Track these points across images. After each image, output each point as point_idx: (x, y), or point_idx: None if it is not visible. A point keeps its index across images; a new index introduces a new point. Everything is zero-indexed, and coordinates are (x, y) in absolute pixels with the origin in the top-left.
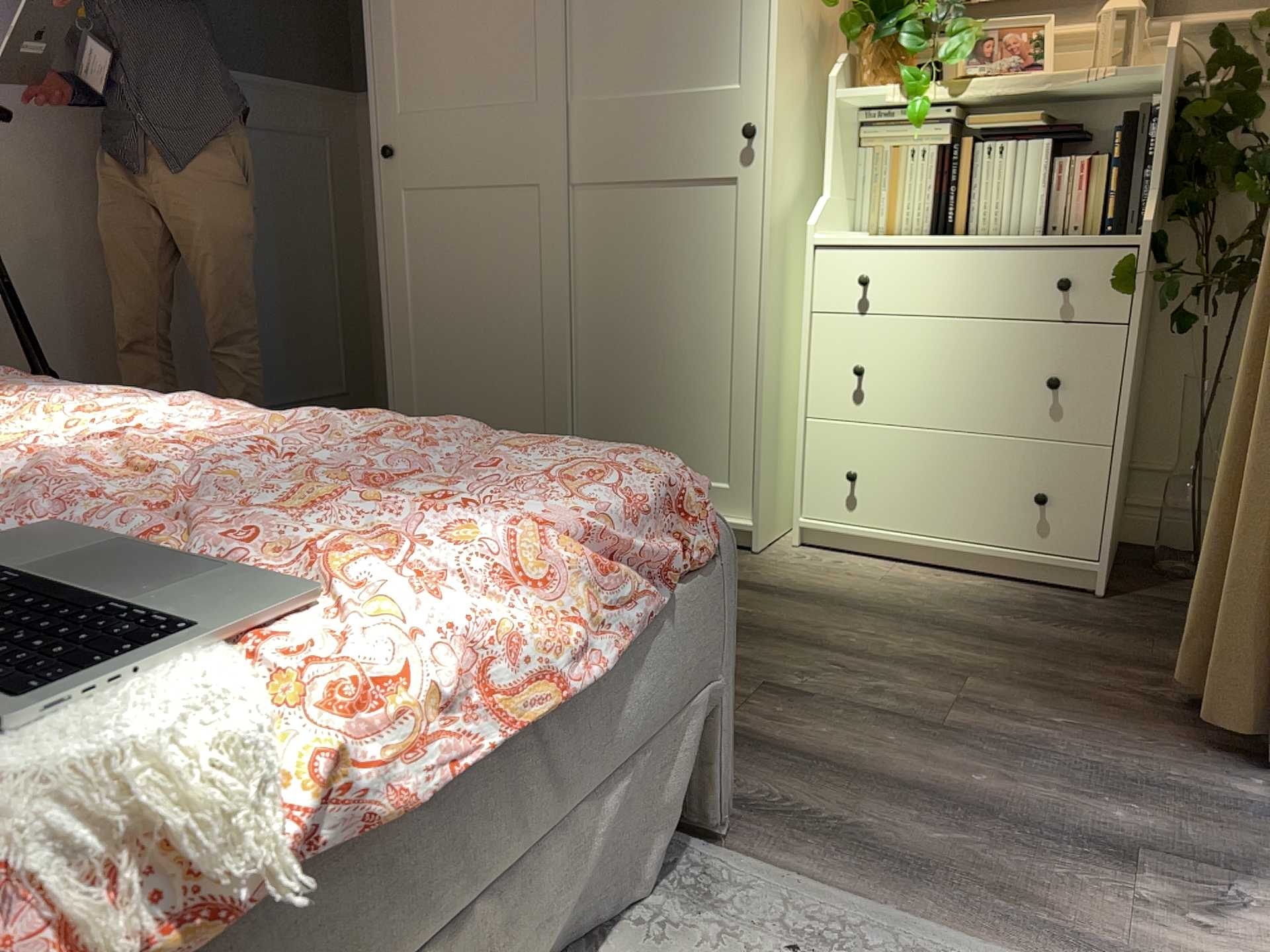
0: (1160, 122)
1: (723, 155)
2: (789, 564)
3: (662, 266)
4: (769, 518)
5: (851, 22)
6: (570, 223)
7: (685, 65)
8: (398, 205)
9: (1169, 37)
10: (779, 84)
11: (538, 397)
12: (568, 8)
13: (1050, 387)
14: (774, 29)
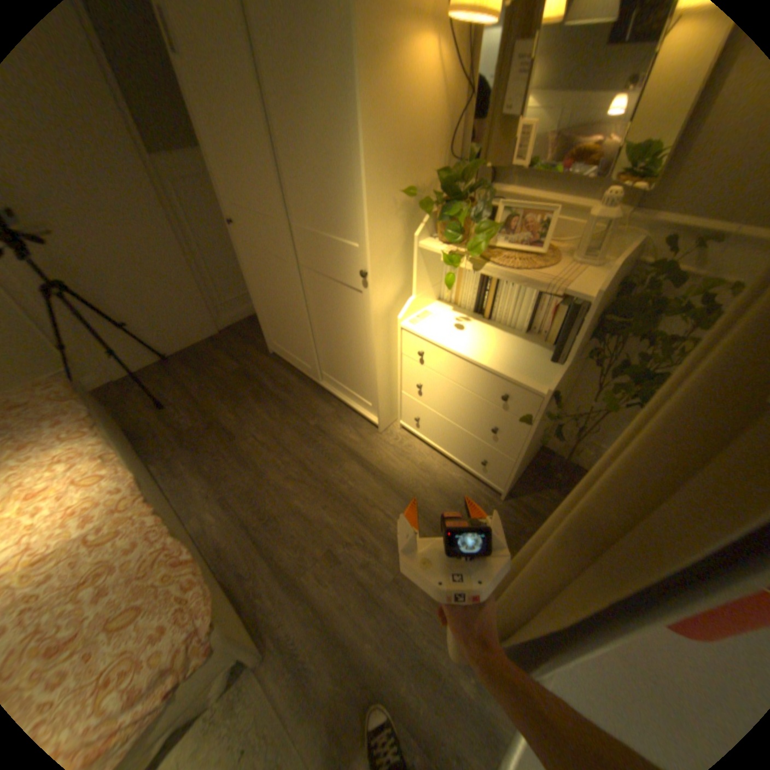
0: (590, 319)
1: (355, 279)
2: (389, 443)
3: (339, 315)
4: (387, 419)
5: (428, 203)
6: (302, 282)
7: (334, 224)
8: (240, 247)
9: (643, 224)
10: (376, 253)
11: (304, 346)
12: (279, 170)
13: (493, 431)
14: (368, 225)
